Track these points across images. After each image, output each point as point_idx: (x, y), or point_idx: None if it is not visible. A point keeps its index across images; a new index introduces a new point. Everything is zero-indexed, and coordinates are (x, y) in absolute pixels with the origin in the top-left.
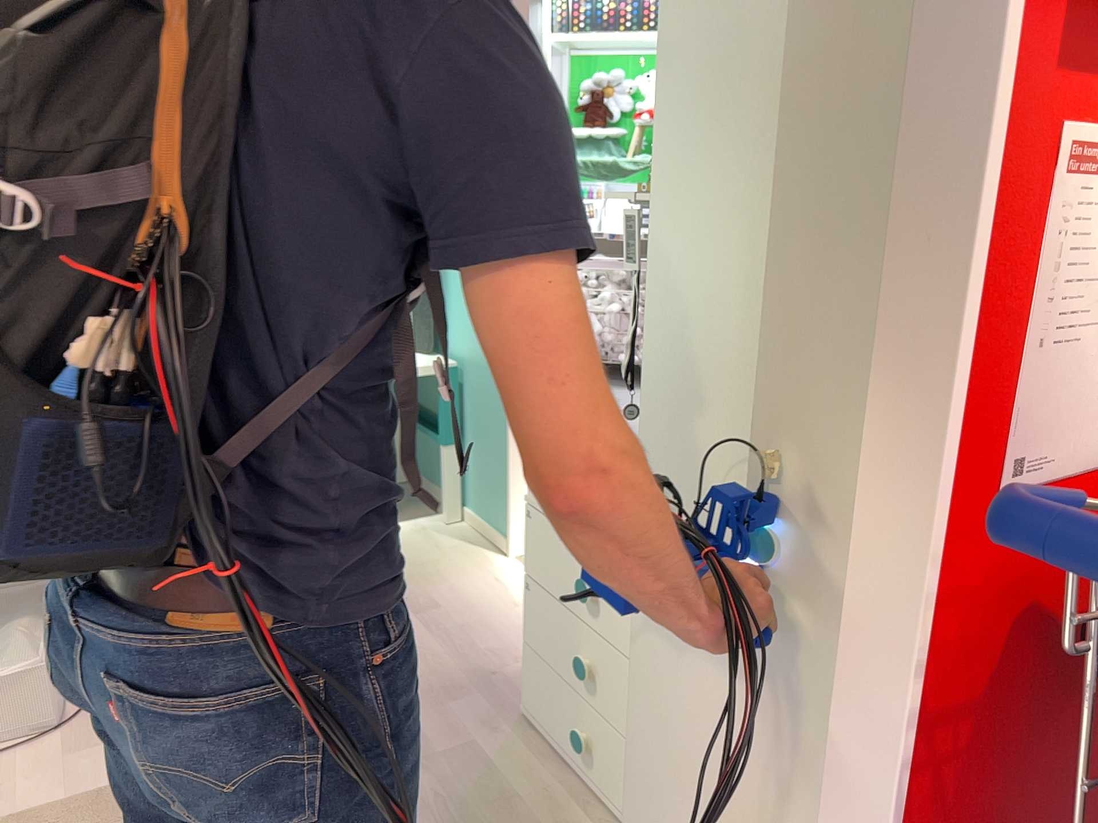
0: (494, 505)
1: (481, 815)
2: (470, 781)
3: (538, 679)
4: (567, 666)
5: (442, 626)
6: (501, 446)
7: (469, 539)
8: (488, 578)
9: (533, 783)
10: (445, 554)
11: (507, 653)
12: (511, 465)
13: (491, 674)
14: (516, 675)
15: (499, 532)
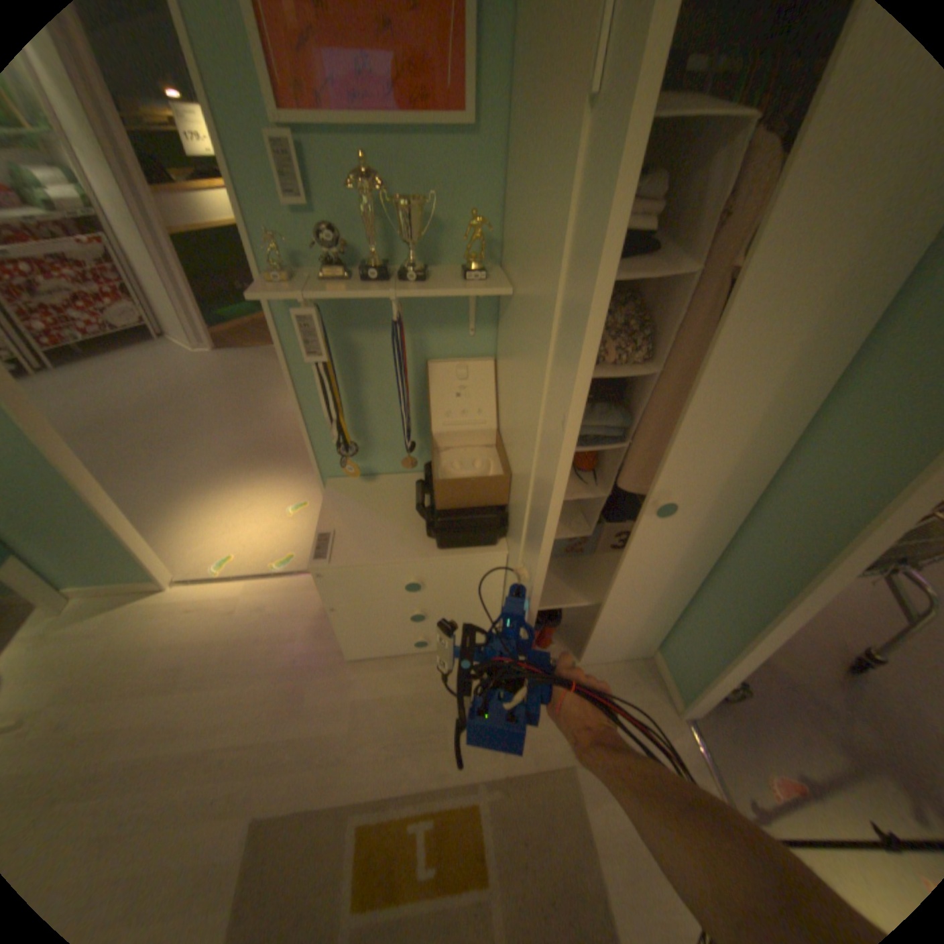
0: (113, 569)
1: (414, 722)
2: (383, 717)
3: (360, 640)
4: (393, 621)
5: (207, 675)
6: (94, 528)
7: (103, 604)
8: (176, 615)
9: (405, 680)
10: (106, 633)
11: (278, 642)
12: (122, 536)
13: (292, 662)
14: (305, 646)
15: (135, 581)
